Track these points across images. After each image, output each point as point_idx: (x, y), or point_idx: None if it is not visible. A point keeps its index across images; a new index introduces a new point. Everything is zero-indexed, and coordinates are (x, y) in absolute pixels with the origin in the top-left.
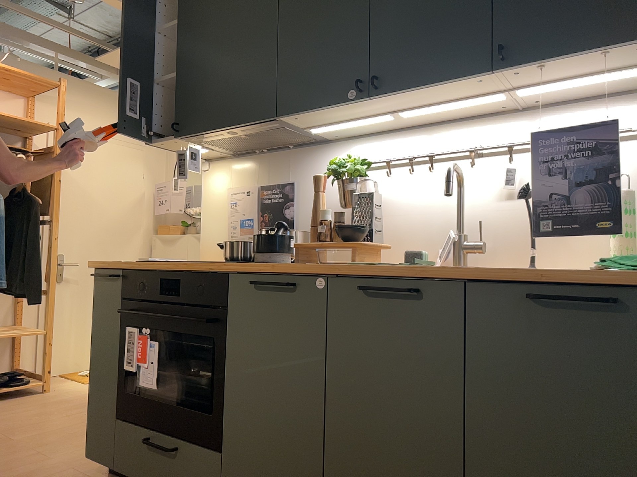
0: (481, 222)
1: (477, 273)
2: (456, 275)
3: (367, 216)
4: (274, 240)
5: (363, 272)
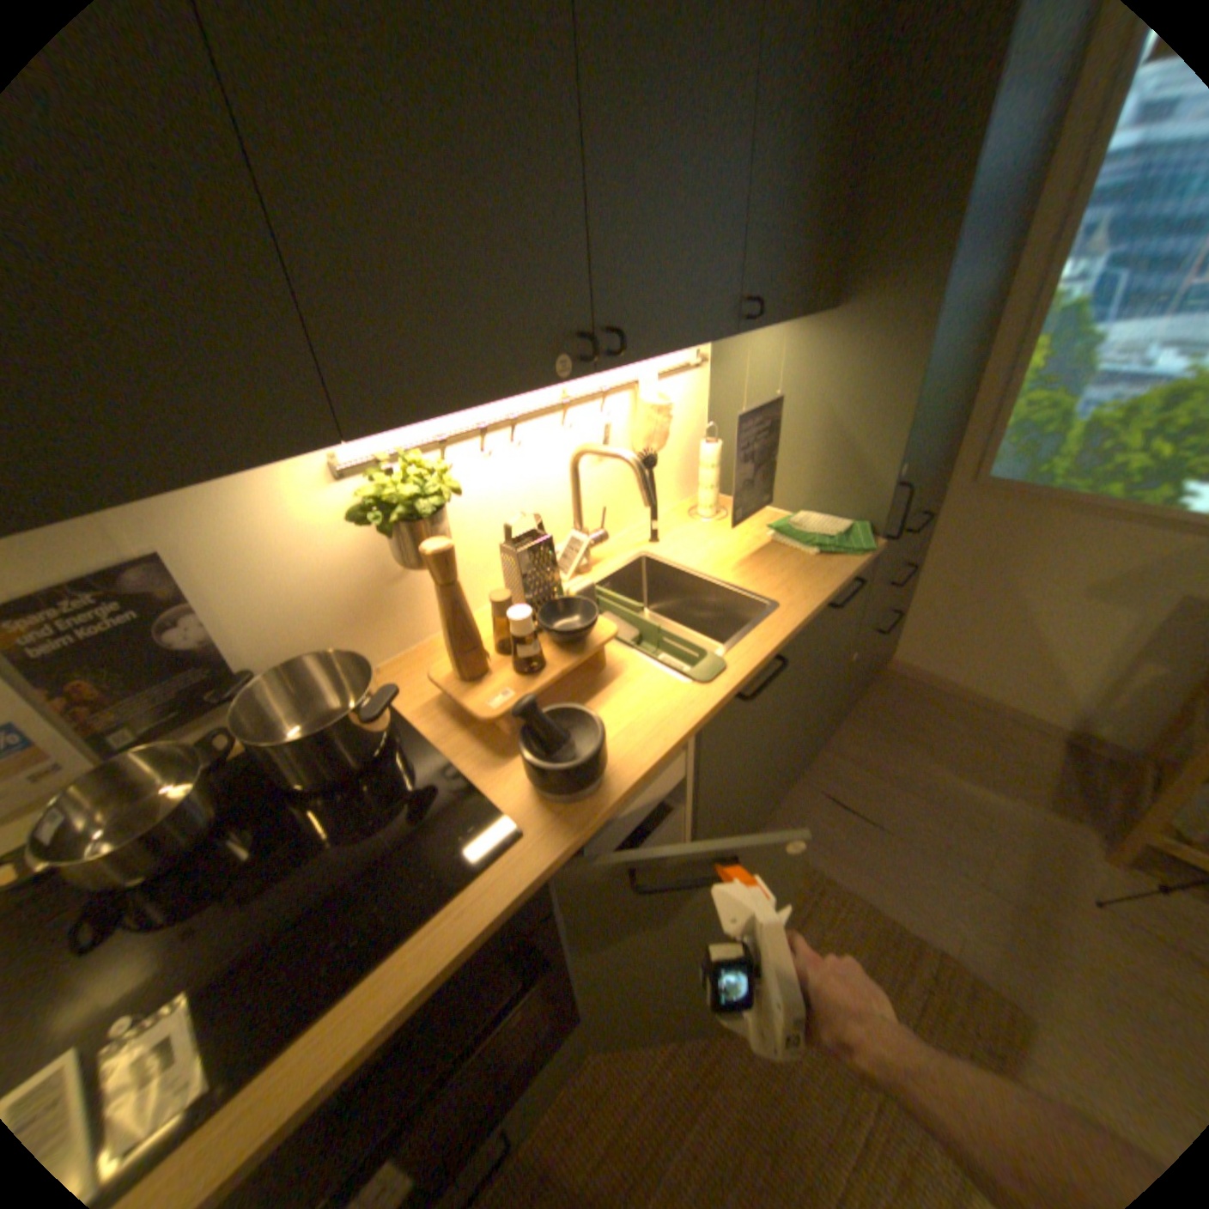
0: (606, 509)
1: (817, 612)
2: (805, 623)
3: (550, 580)
4: (596, 741)
5: (745, 681)
